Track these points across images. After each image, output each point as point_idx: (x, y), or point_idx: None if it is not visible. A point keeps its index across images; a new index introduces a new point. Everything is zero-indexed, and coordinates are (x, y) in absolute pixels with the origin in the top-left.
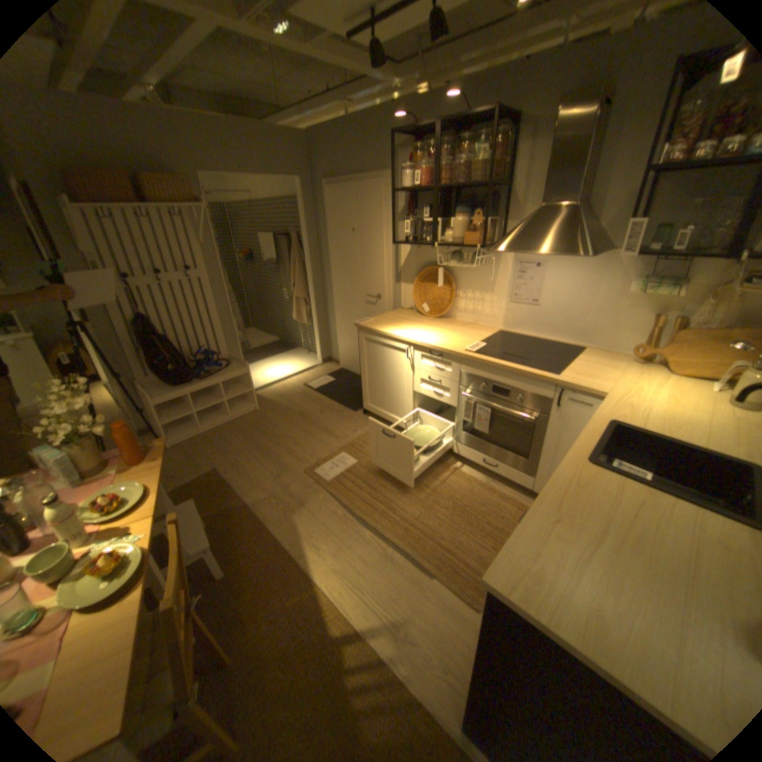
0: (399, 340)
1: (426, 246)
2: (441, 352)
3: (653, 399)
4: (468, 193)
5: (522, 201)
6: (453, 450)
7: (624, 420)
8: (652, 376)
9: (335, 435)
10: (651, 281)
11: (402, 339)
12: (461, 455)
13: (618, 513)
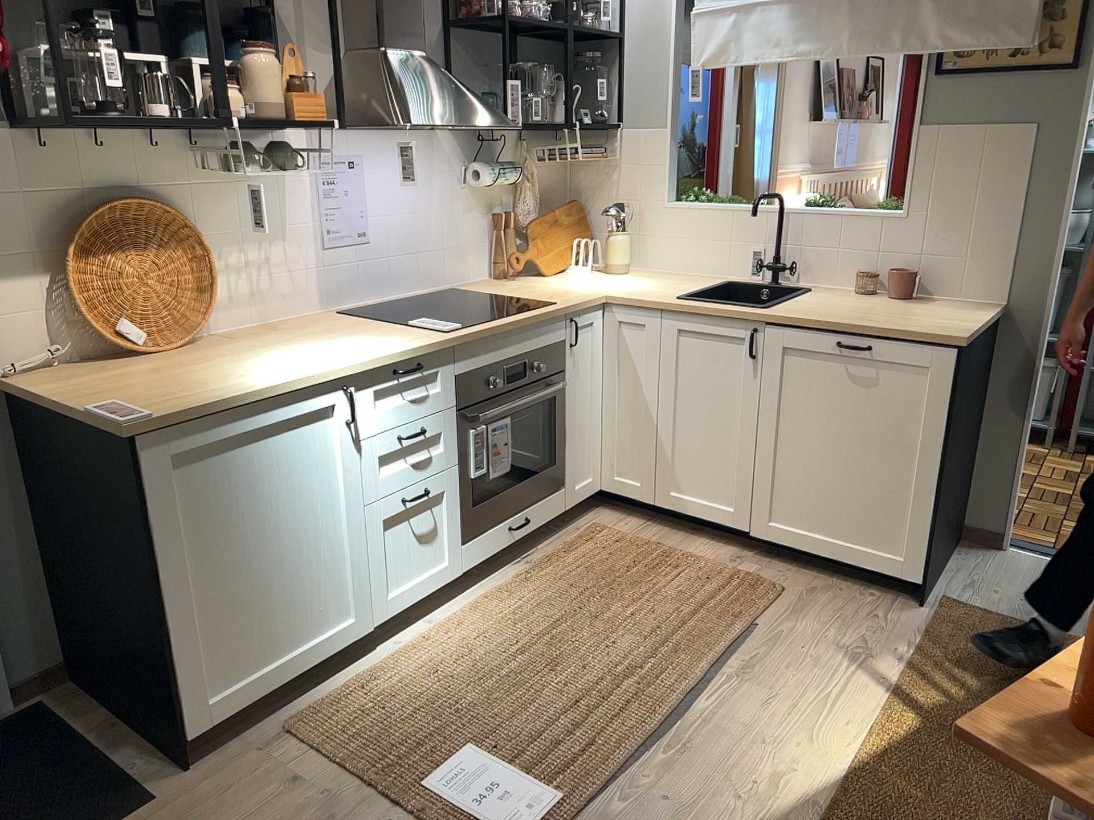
0: (316, 385)
1: (66, 143)
2: (421, 355)
3: (615, 286)
4: (175, 2)
5: (298, 40)
6: (464, 571)
7: (672, 295)
8: (551, 281)
9: None
10: (497, 167)
11: (328, 377)
12: (478, 562)
13: (833, 309)
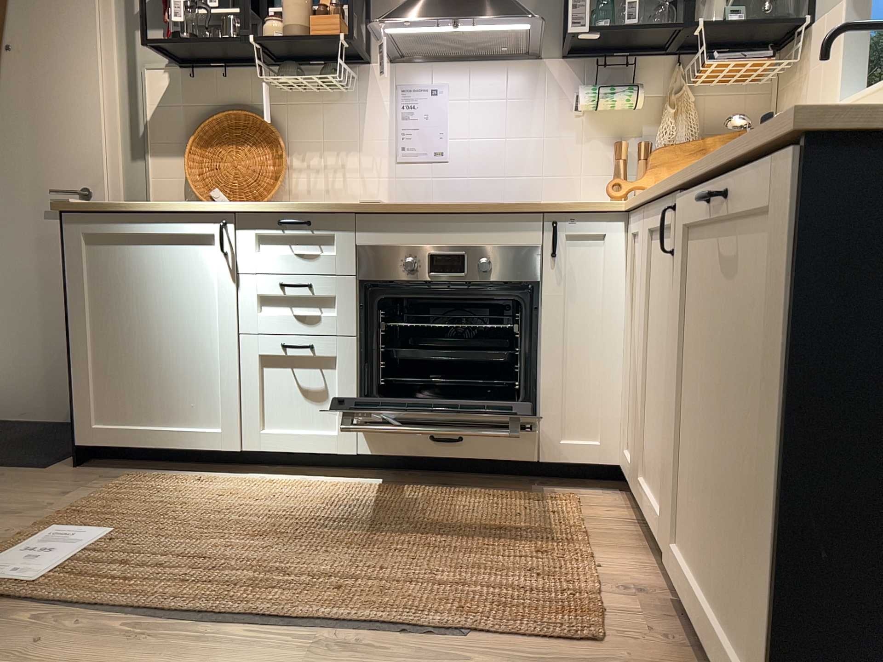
0: (196, 213)
1: (209, 76)
2: (310, 213)
3: None
4: None
5: None
6: (358, 452)
7: None
8: None
9: (4, 513)
10: (600, 88)
11: (206, 208)
12: (379, 453)
13: None
